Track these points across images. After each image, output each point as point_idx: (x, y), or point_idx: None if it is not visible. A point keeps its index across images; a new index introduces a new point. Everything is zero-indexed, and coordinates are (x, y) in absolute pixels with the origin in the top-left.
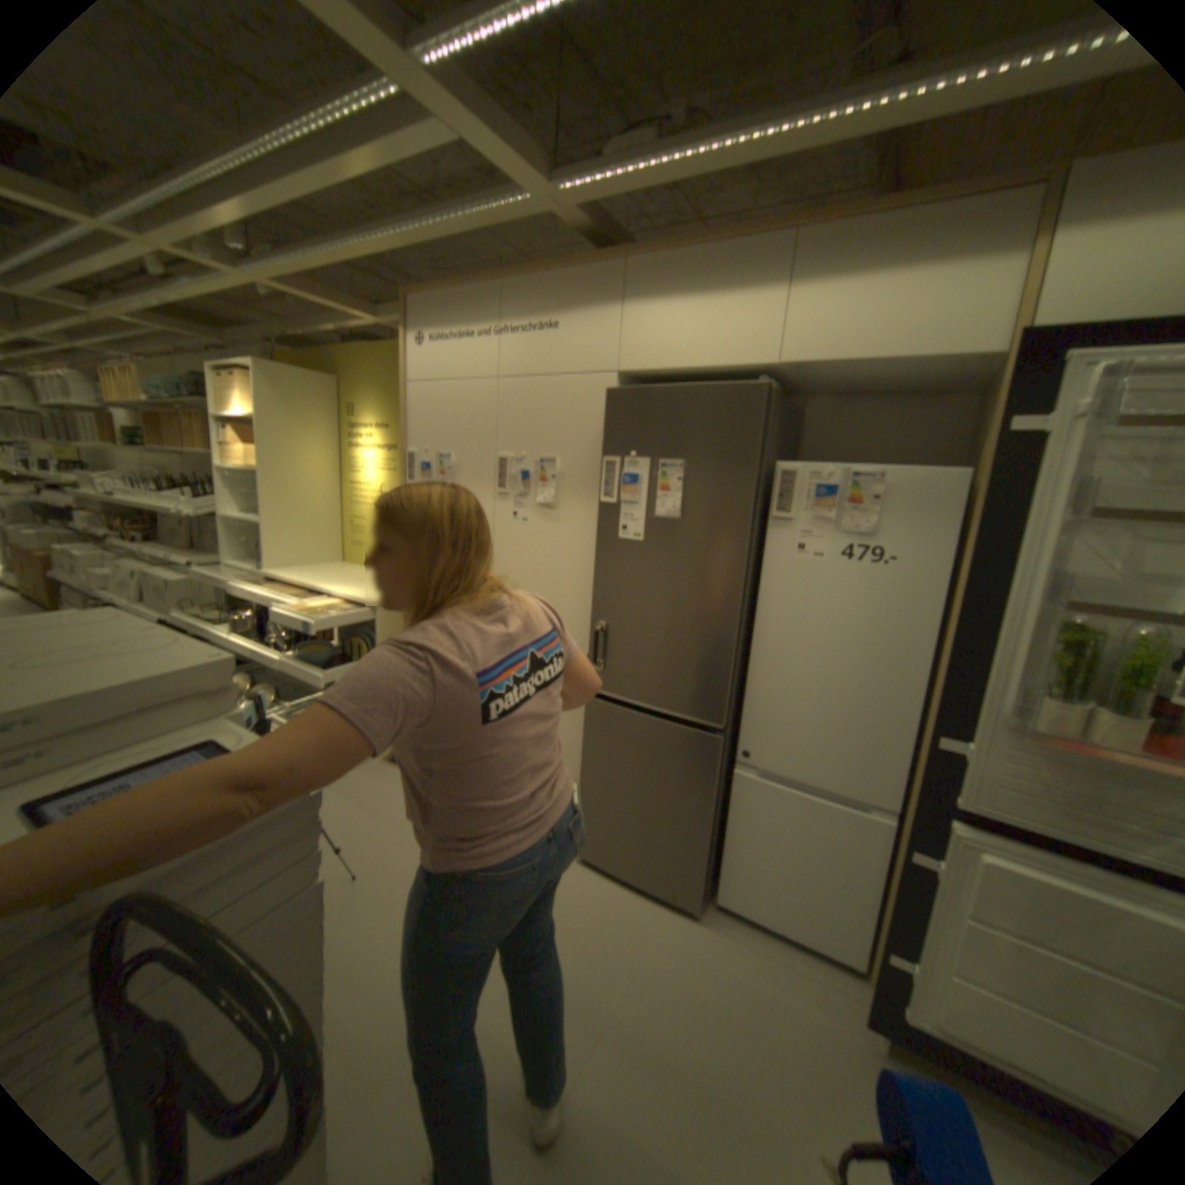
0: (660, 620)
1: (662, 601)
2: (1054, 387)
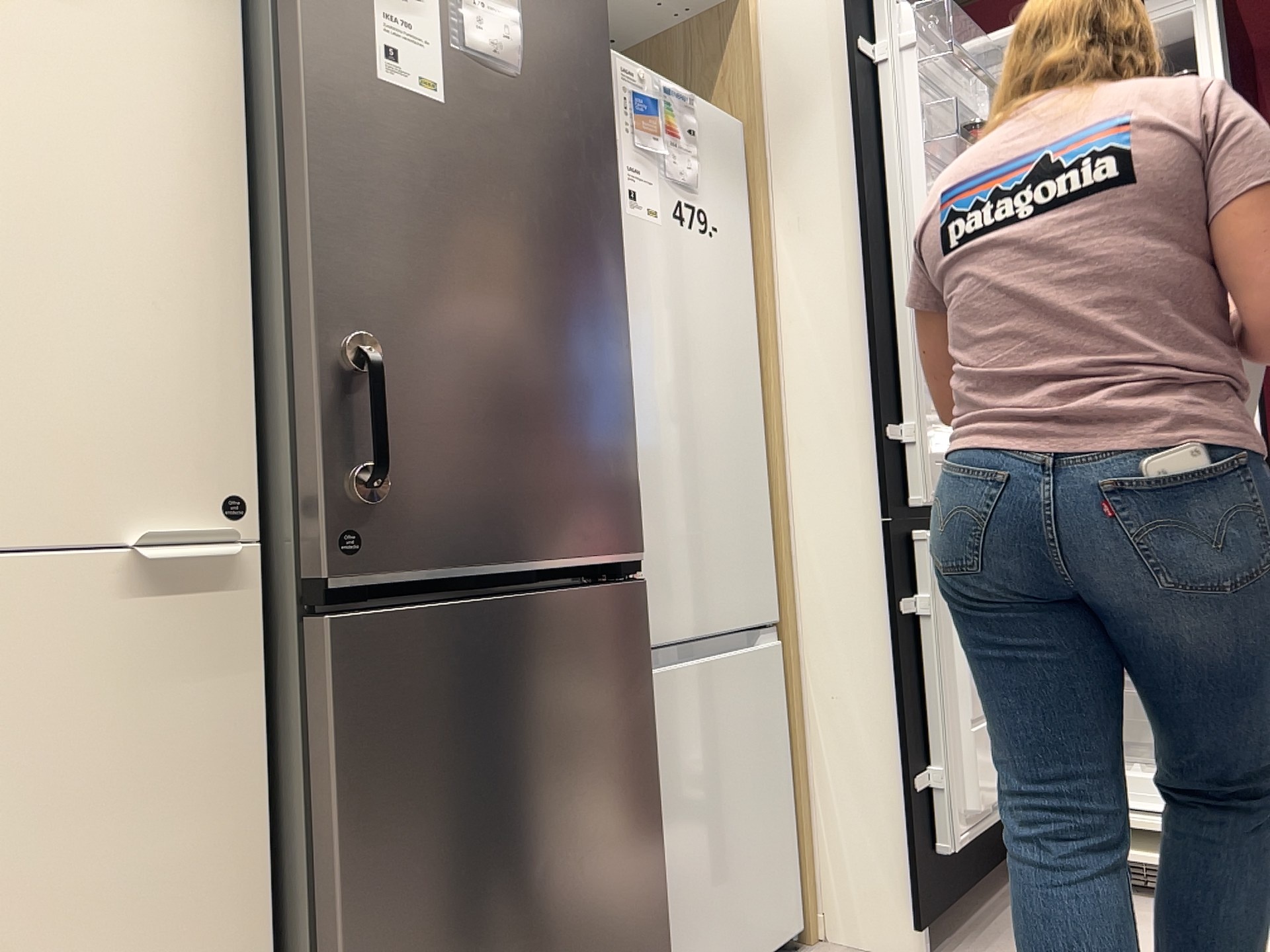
0: (509, 318)
1: (506, 268)
2: (870, 17)
